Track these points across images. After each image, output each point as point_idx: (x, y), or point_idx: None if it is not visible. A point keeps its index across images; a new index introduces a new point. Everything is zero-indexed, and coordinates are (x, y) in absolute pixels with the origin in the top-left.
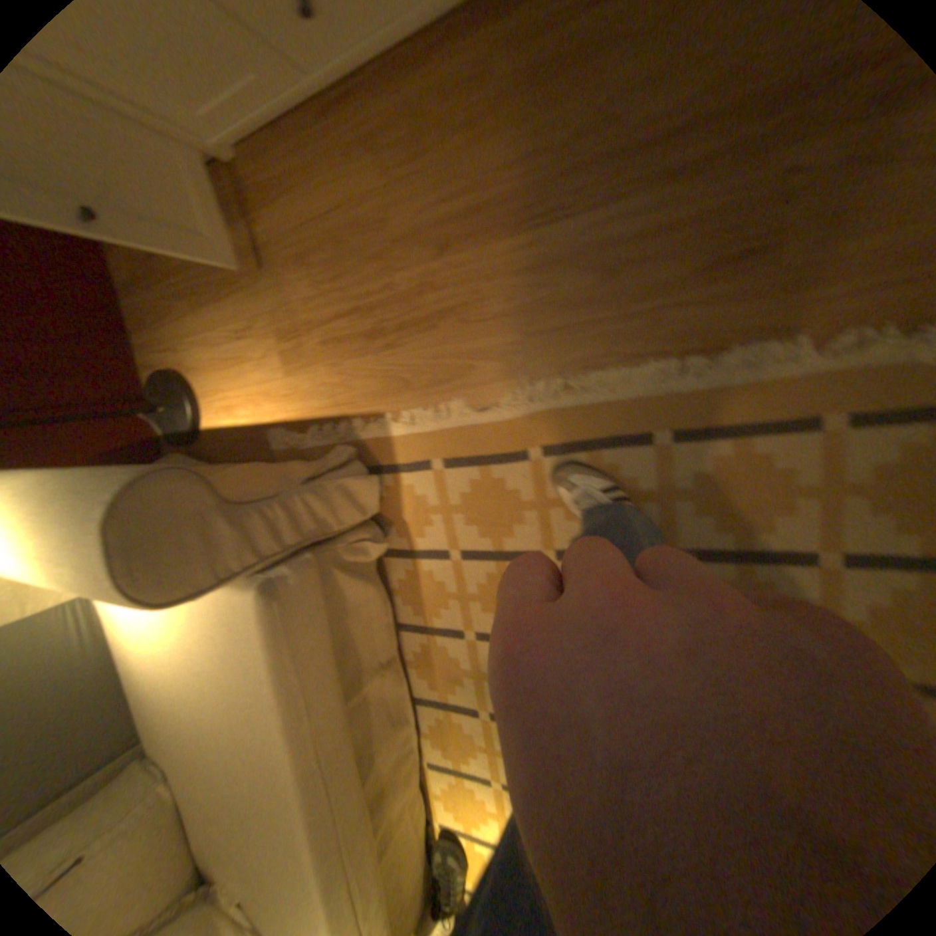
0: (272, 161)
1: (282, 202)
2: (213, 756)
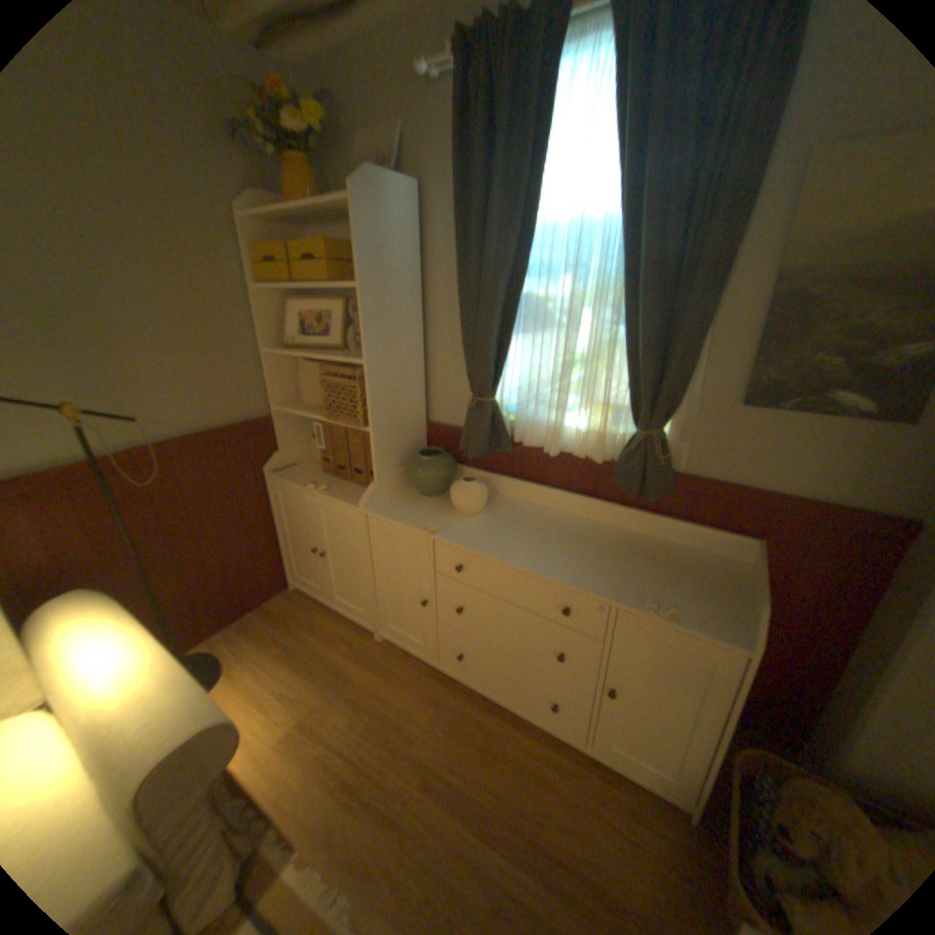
0: (391, 665)
1: (376, 681)
2: None
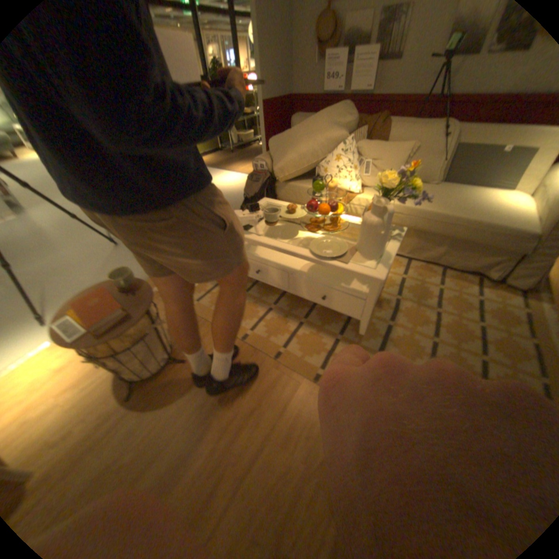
0: None
1: None
2: (459, 201)
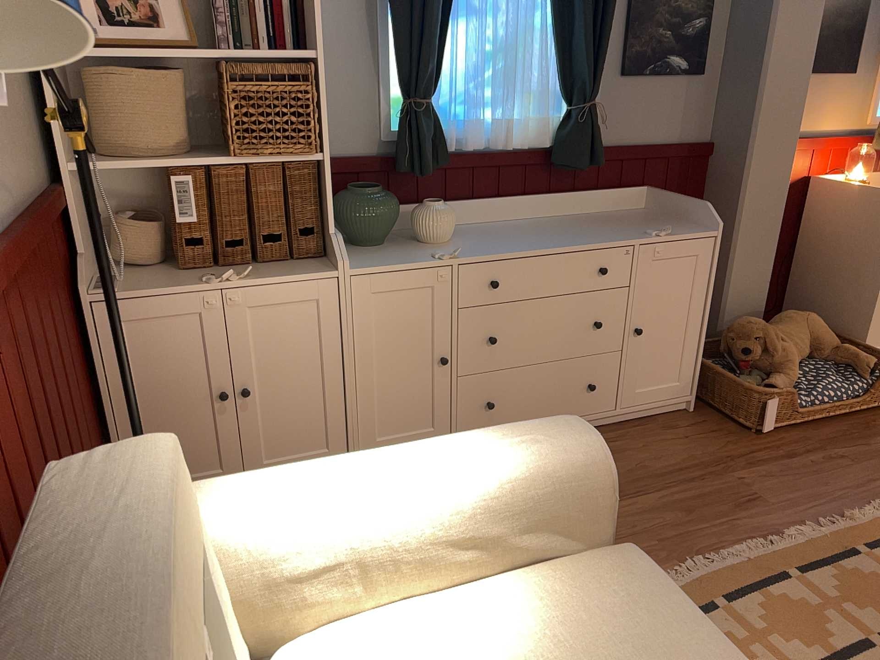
0: None
1: None
2: None
